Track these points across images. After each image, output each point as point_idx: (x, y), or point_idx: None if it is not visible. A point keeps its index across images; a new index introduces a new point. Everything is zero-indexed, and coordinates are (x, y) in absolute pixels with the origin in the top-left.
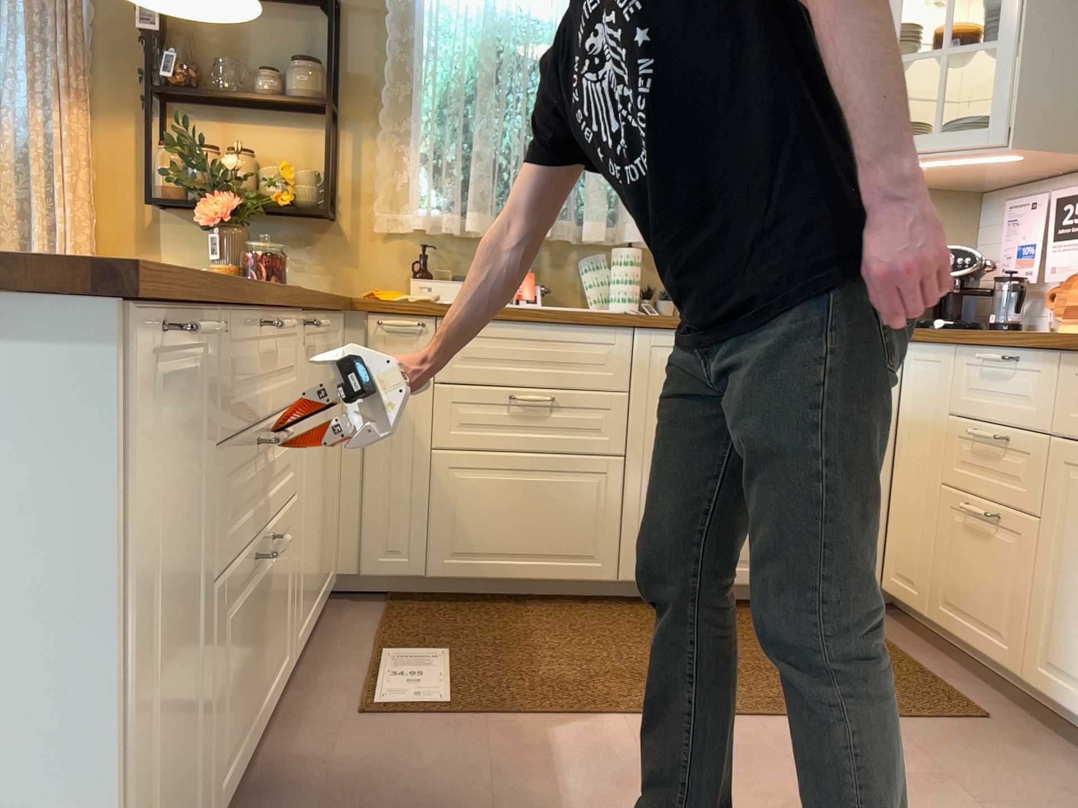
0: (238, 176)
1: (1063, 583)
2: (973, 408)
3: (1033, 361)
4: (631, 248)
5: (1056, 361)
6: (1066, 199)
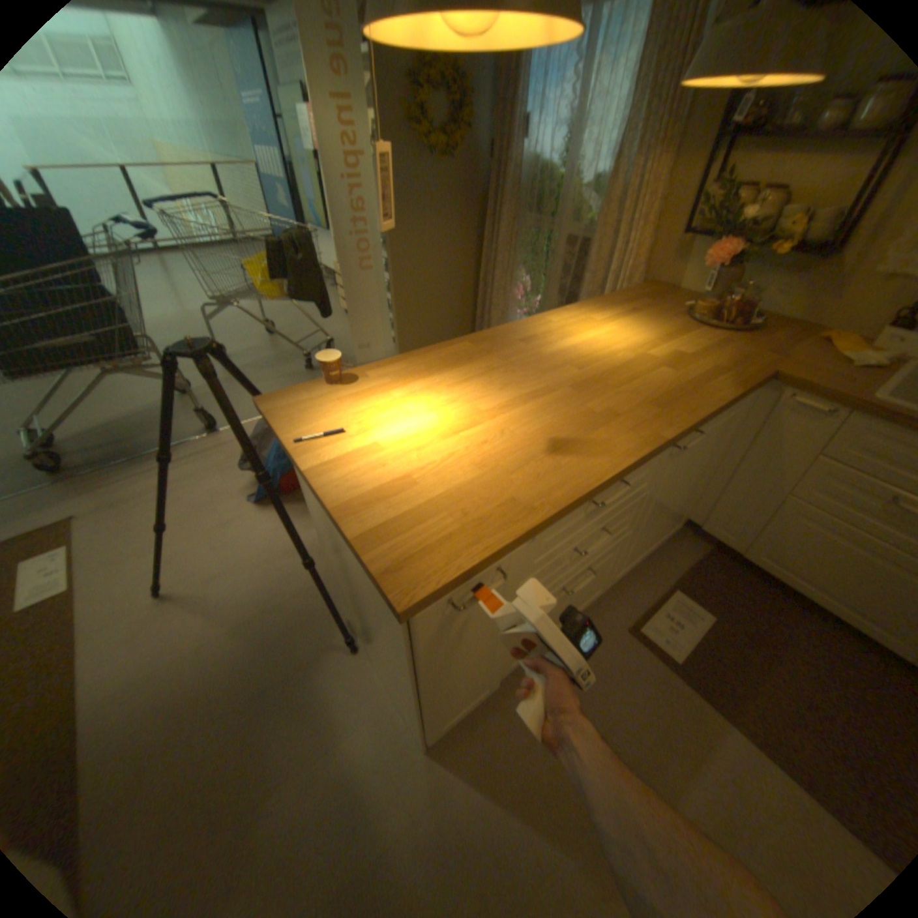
0: (755, 217)
1: None
2: None
3: None
4: None
5: None
6: None
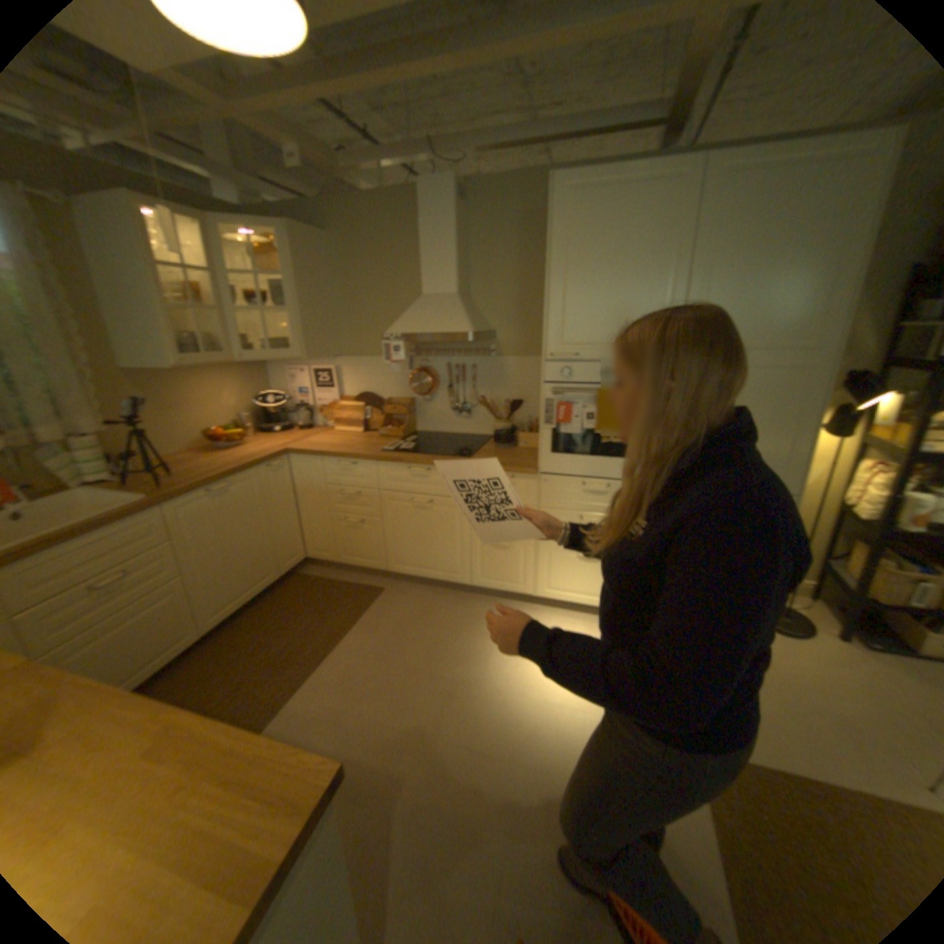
0: None
1: (396, 537)
2: (338, 482)
3: (364, 464)
4: (78, 434)
5: (374, 464)
6: (318, 371)
